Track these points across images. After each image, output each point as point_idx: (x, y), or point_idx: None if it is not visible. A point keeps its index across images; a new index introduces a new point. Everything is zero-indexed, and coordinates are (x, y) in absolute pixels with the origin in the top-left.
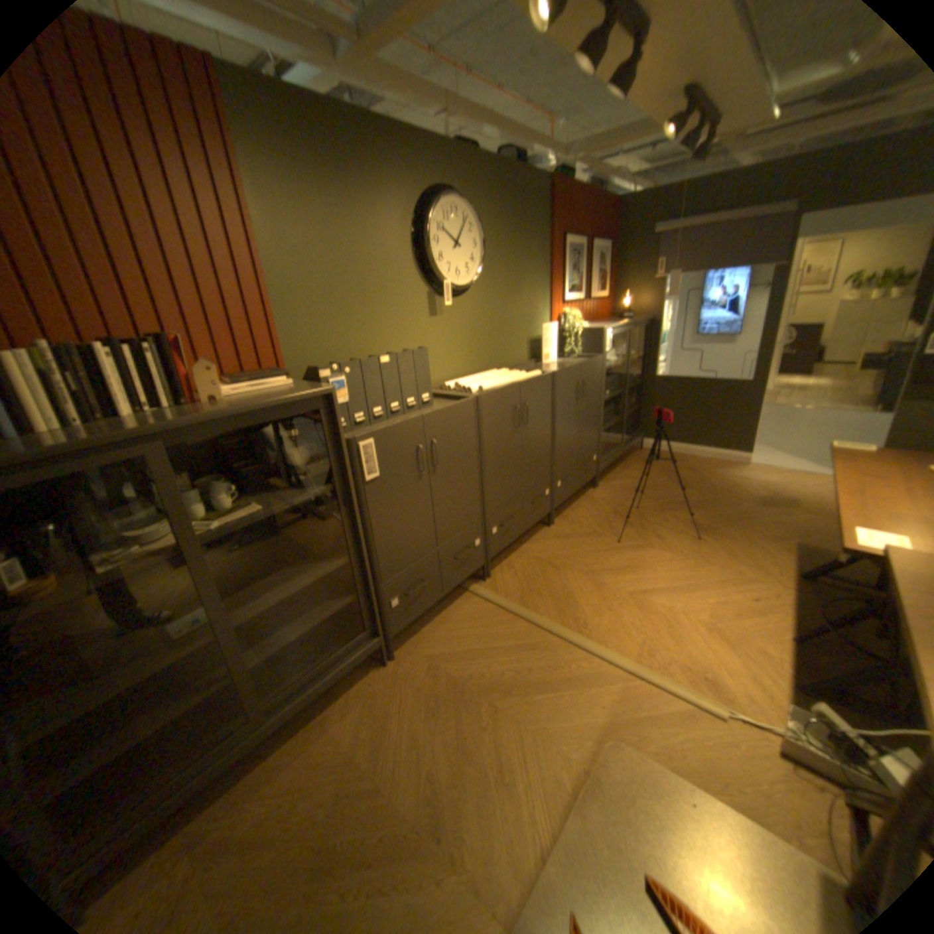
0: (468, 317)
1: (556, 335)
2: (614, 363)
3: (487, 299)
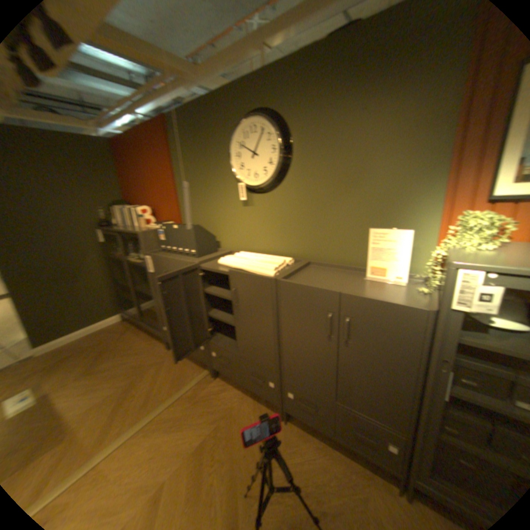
0: (276, 208)
1: (412, 247)
2: None
3: (300, 193)
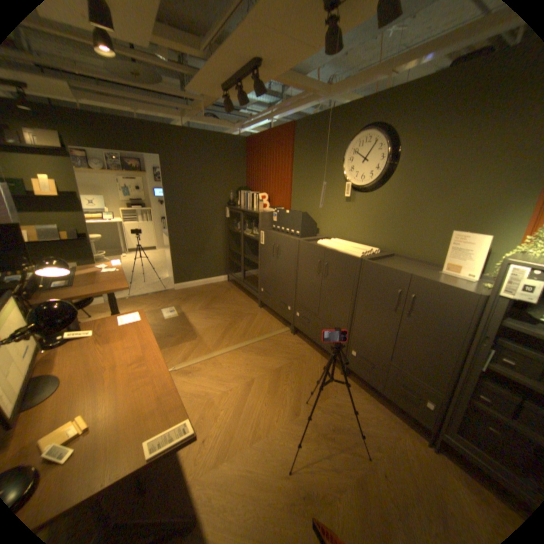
0: (375, 206)
1: (490, 250)
2: None
3: (399, 195)
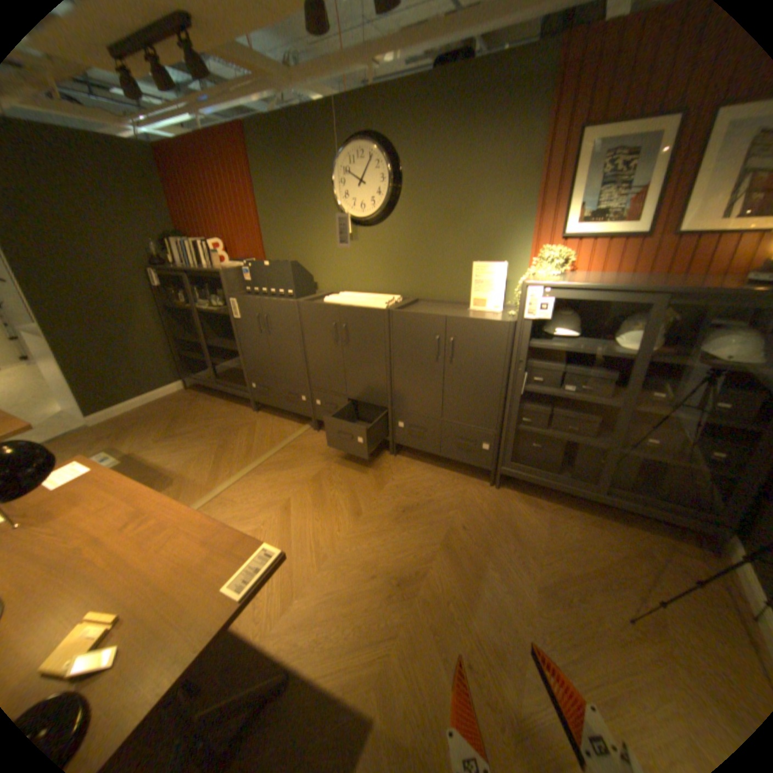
0: (384, 243)
1: (506, 278)
2: (626, 352)
3: (409, 228)
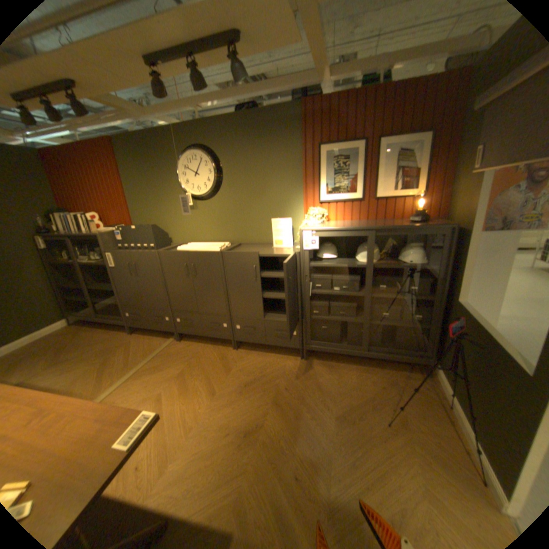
0: (215, 210)
1: (292, 228)
2: (361, 264)
3: (230, 200)
